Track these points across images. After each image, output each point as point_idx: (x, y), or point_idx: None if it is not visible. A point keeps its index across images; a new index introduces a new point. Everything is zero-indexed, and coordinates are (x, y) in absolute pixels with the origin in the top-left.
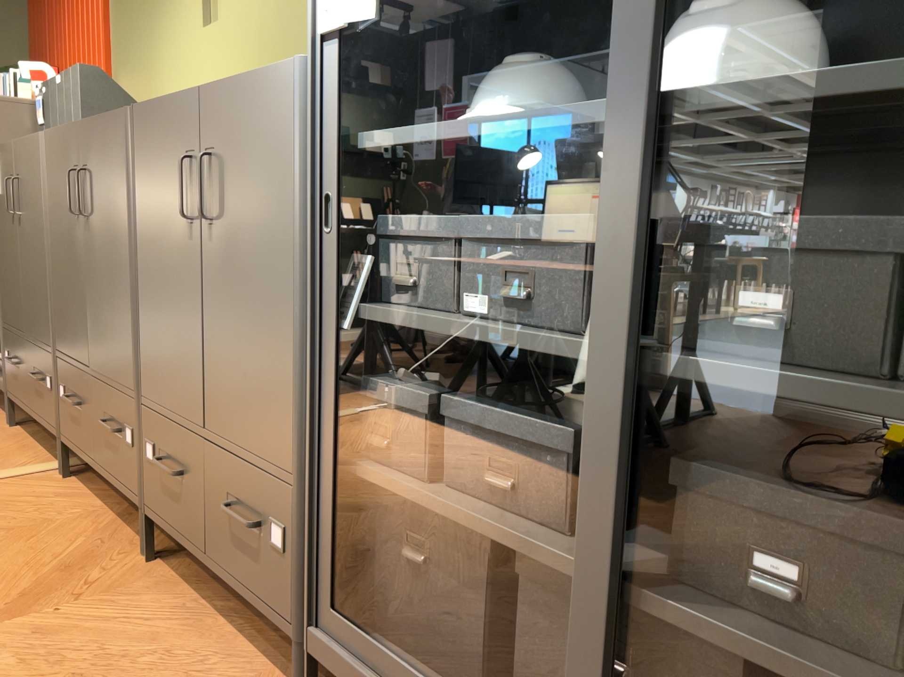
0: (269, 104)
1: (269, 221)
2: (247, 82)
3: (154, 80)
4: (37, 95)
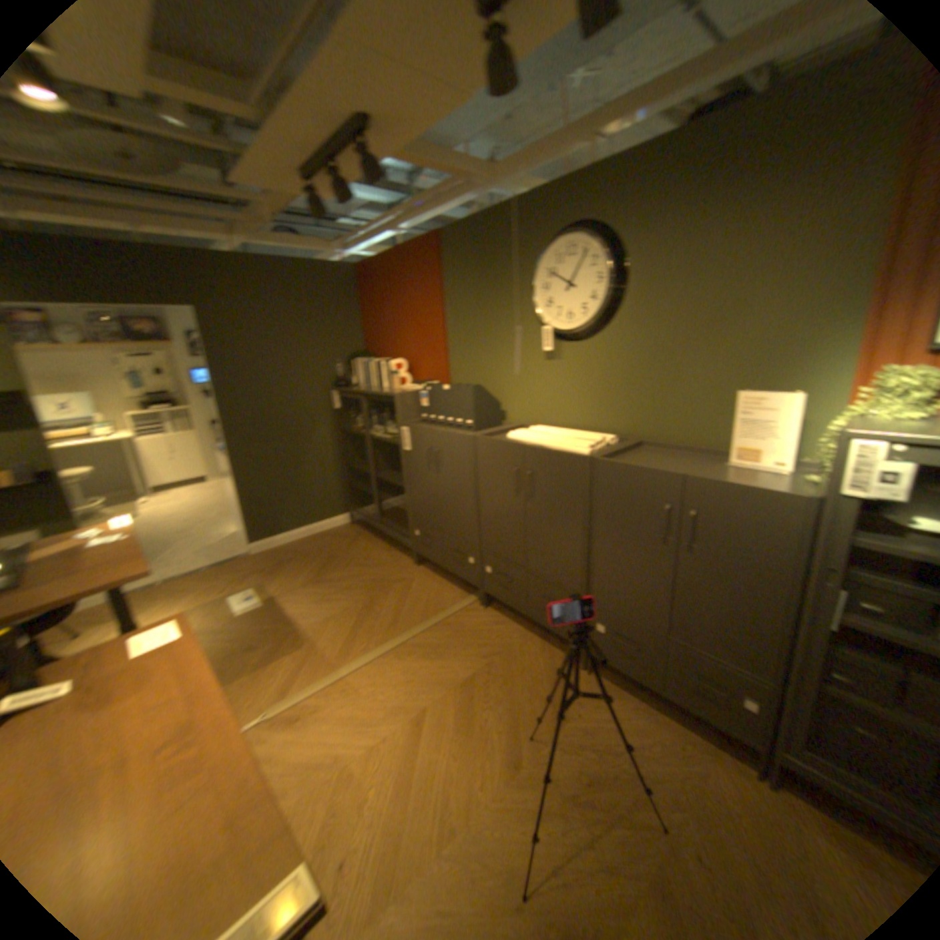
0: (774, 510)
1: (765, 564)
2: (747, 490)
3: (491, 378)
4: (418, 389)
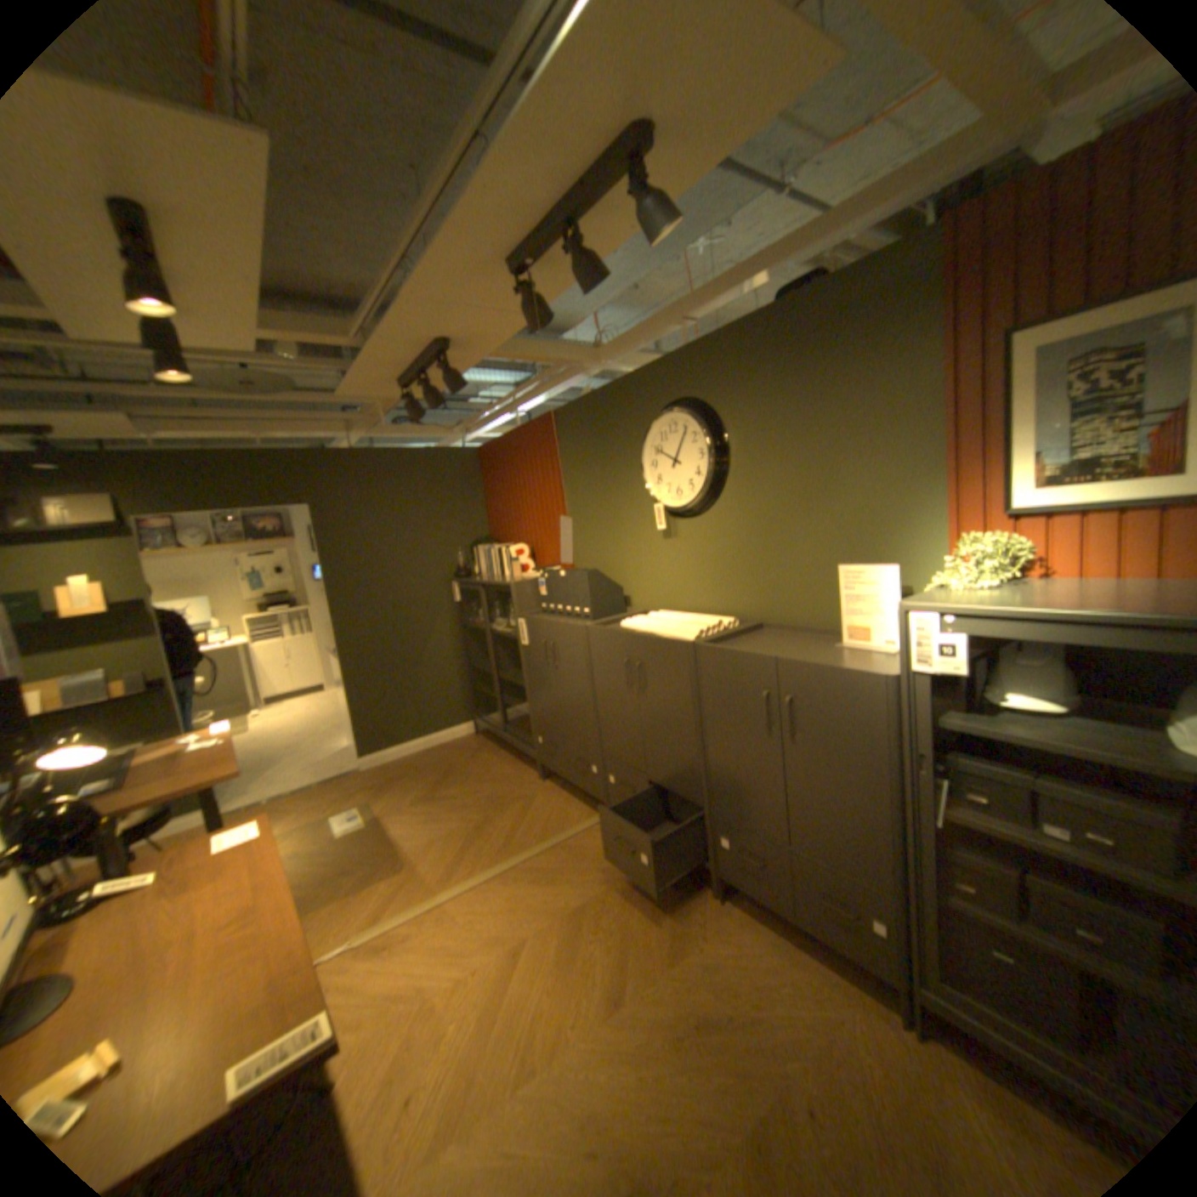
0: (858, 692)
1: (862, 754)
2: (832, 672)
3: (614, 561)
4: (537, 576)
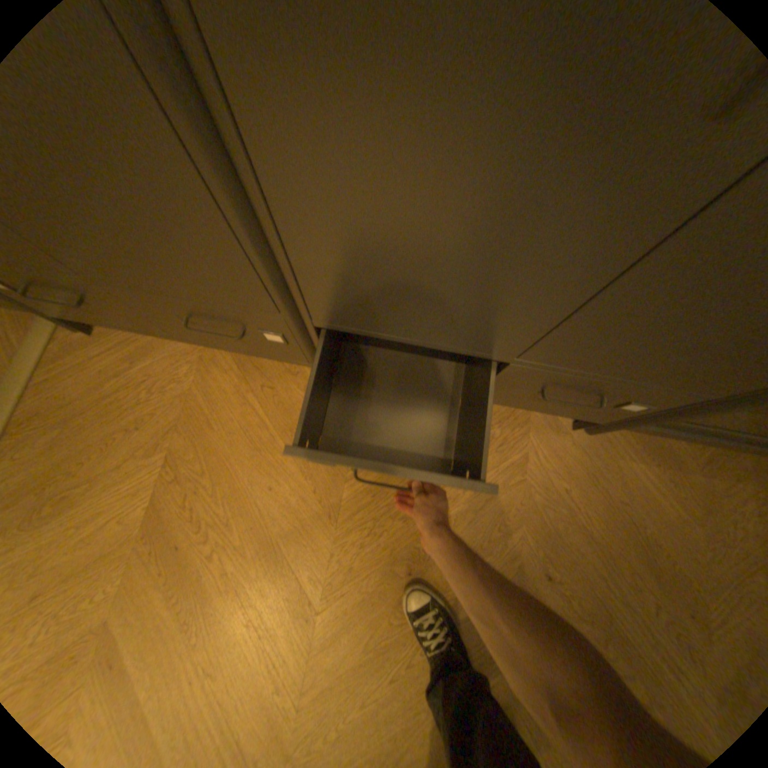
0: None
1: None
2: None
3: None
4: None
